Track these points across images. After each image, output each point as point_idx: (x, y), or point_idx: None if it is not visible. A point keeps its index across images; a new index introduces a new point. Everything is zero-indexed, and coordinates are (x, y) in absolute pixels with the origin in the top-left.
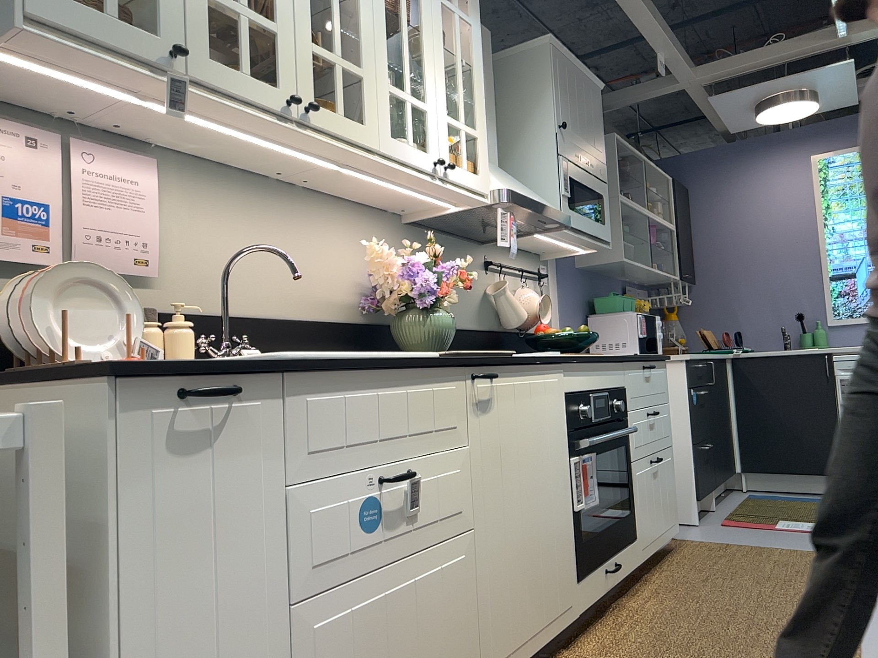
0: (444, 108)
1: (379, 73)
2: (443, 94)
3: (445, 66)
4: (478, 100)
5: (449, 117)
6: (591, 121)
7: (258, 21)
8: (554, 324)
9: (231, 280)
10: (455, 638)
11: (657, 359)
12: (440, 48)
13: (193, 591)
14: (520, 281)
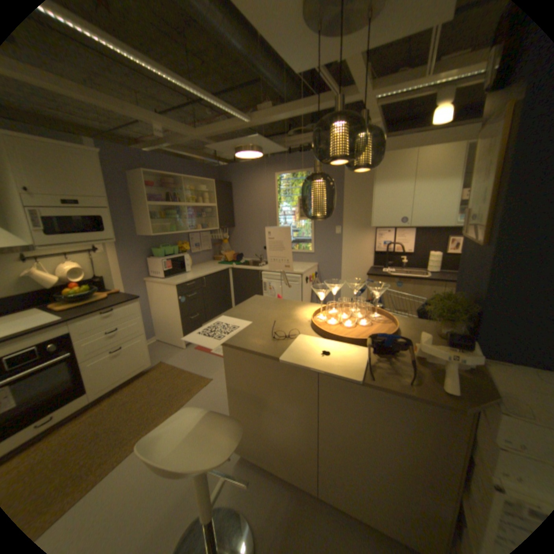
0: None
1: None
2: None
3: None
4: None
5: None
6: (80, 175)
7: None
8: (111, 269)
9: None
10: None
11: (118, 304)
12: None
13: None
14: (67, 258)
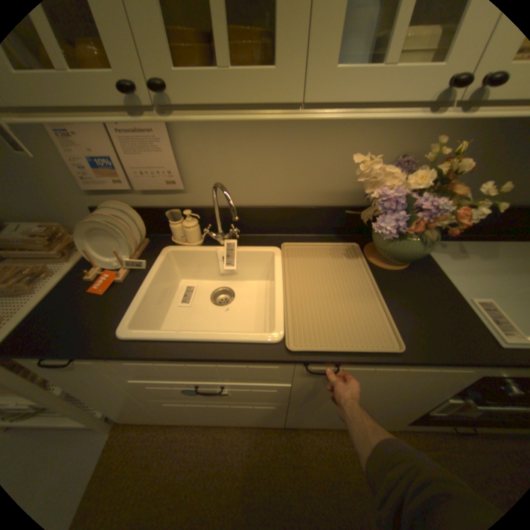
0: None
1: None
2: None
3: None
4: None
5: None
6: None
7: None
8: None
9: (240, 183)
10: (264, 419)
11: None
12: None
13: (97, 393)
14: None
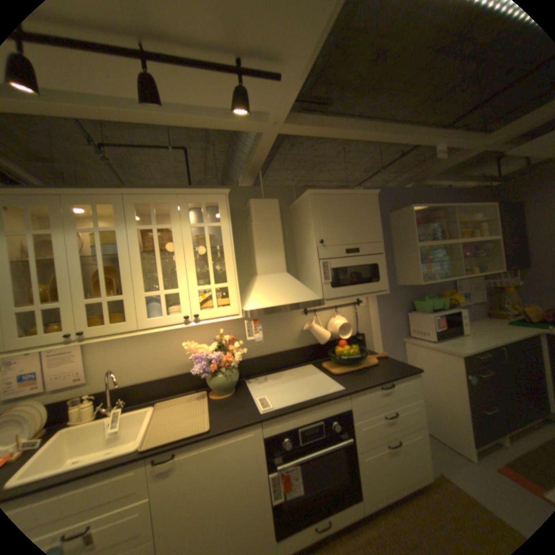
0: (194, 284)
1: (137, 291)
2: (193, 276)
3: (194, 260)
4: (227, 265)
5: (199, 286)
6: (361, 221)
7: (48, 307)
8: (371, 326)
9: (126, 371)
10: None
11: (399, 380)
12: (190, 253)
13: None
14: (335, 312)
